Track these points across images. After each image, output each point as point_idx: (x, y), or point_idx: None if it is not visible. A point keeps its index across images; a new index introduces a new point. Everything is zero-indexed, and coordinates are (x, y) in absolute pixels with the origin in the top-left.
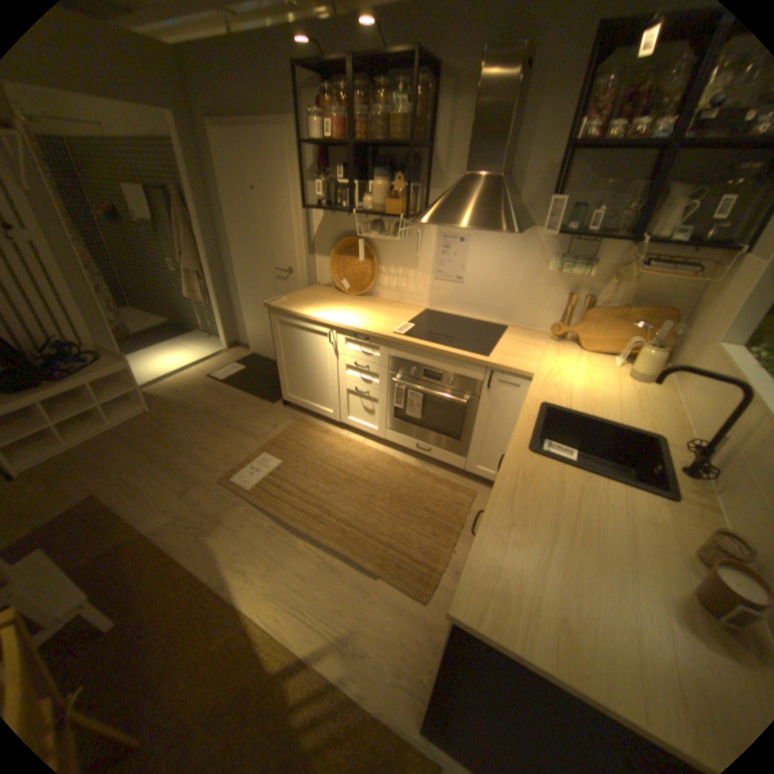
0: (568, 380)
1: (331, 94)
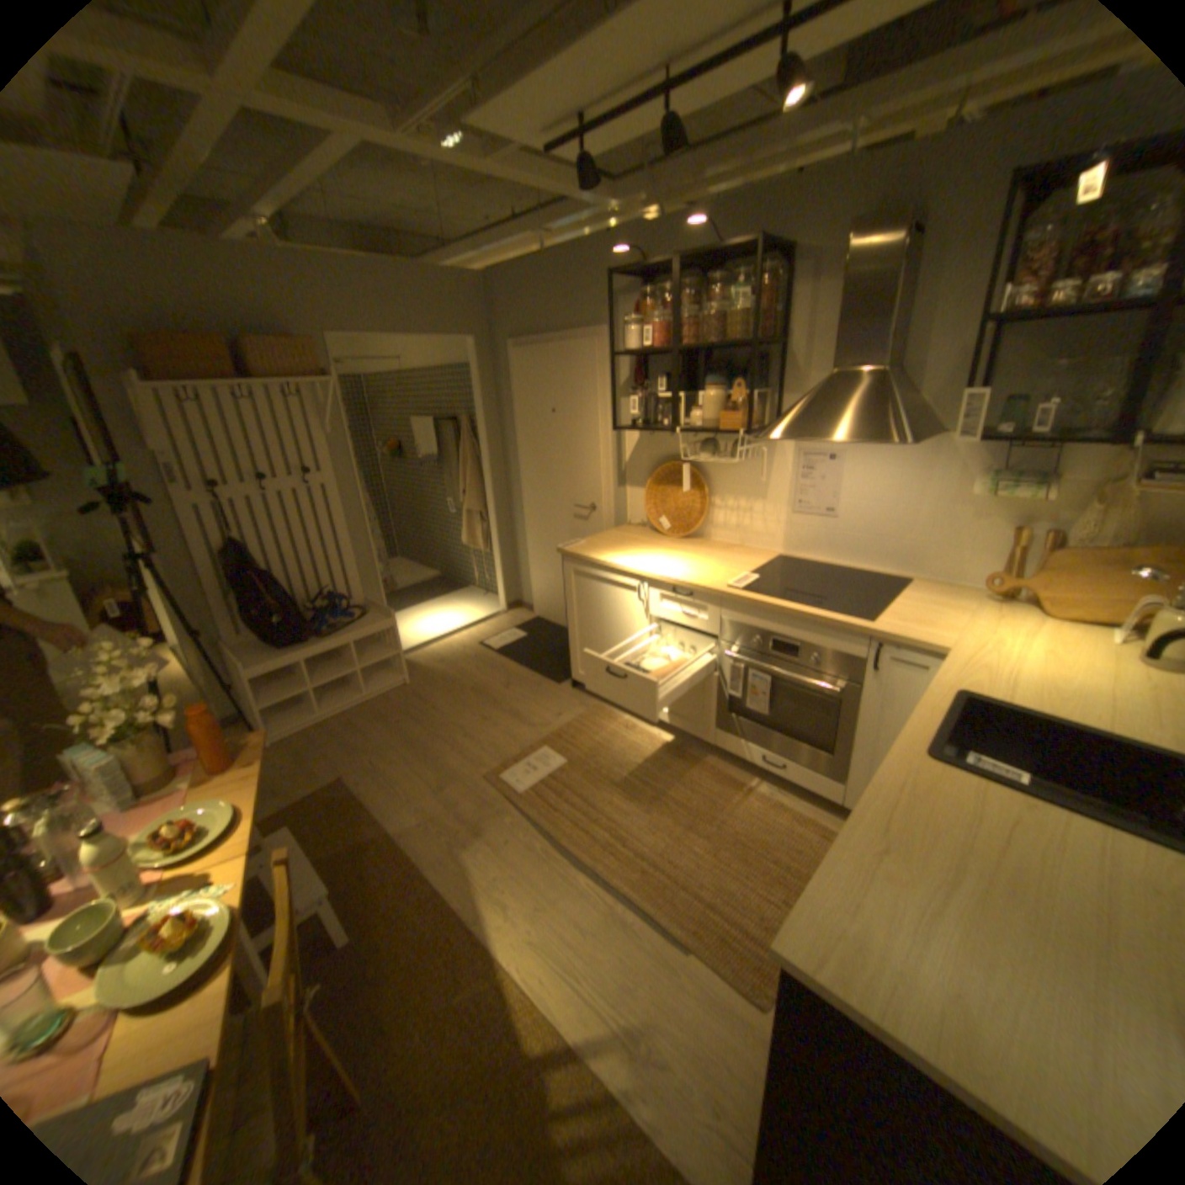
0: (1013, 662)
1: (654, 298)
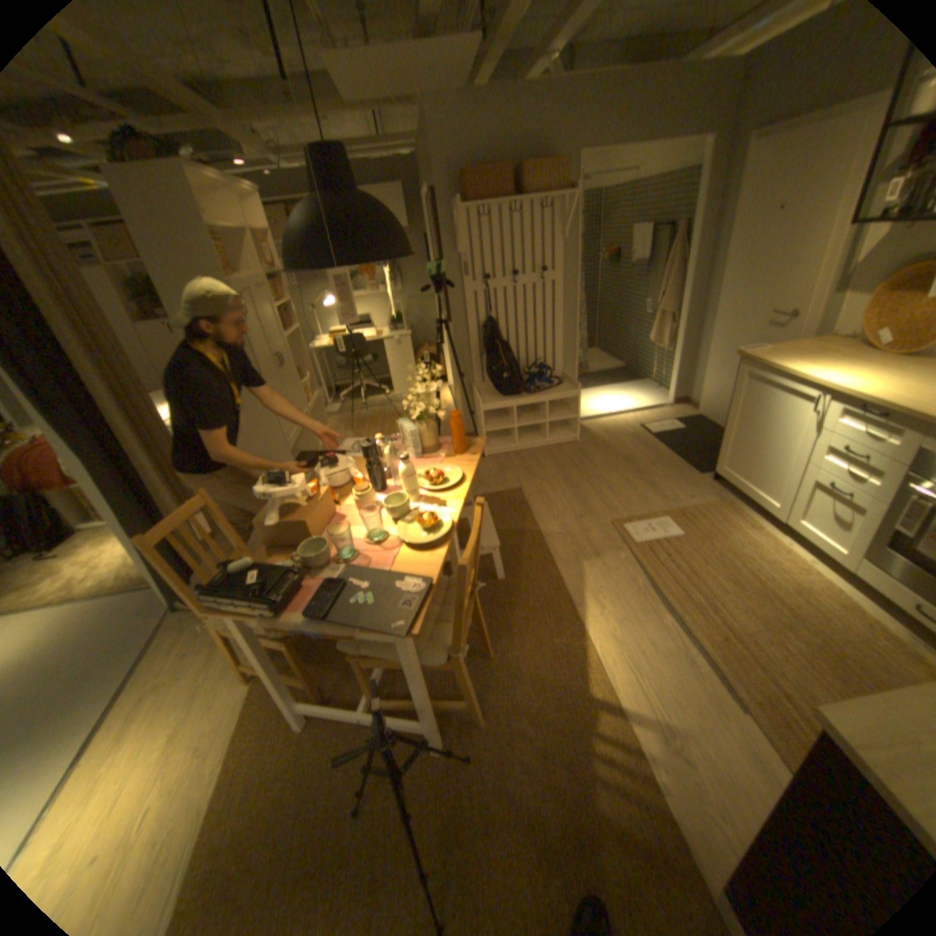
0: None
1: None
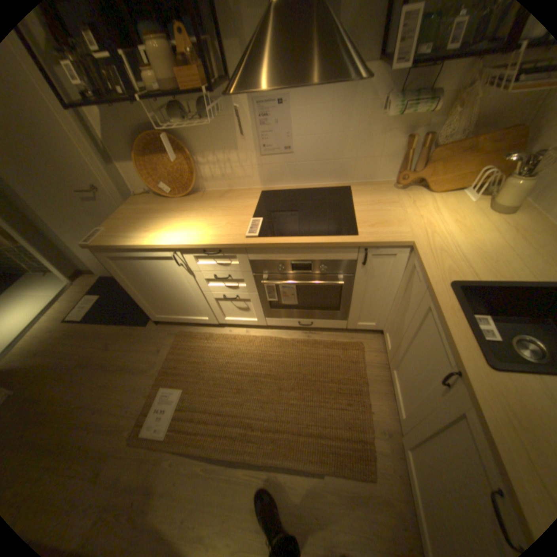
0: (447, 237)
1: None
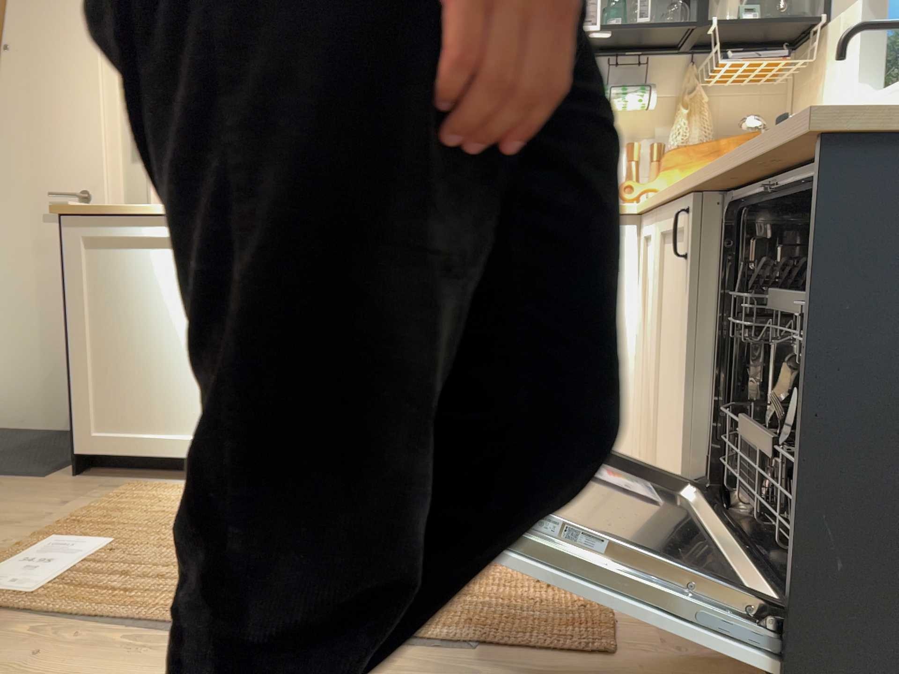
0: None
1: None
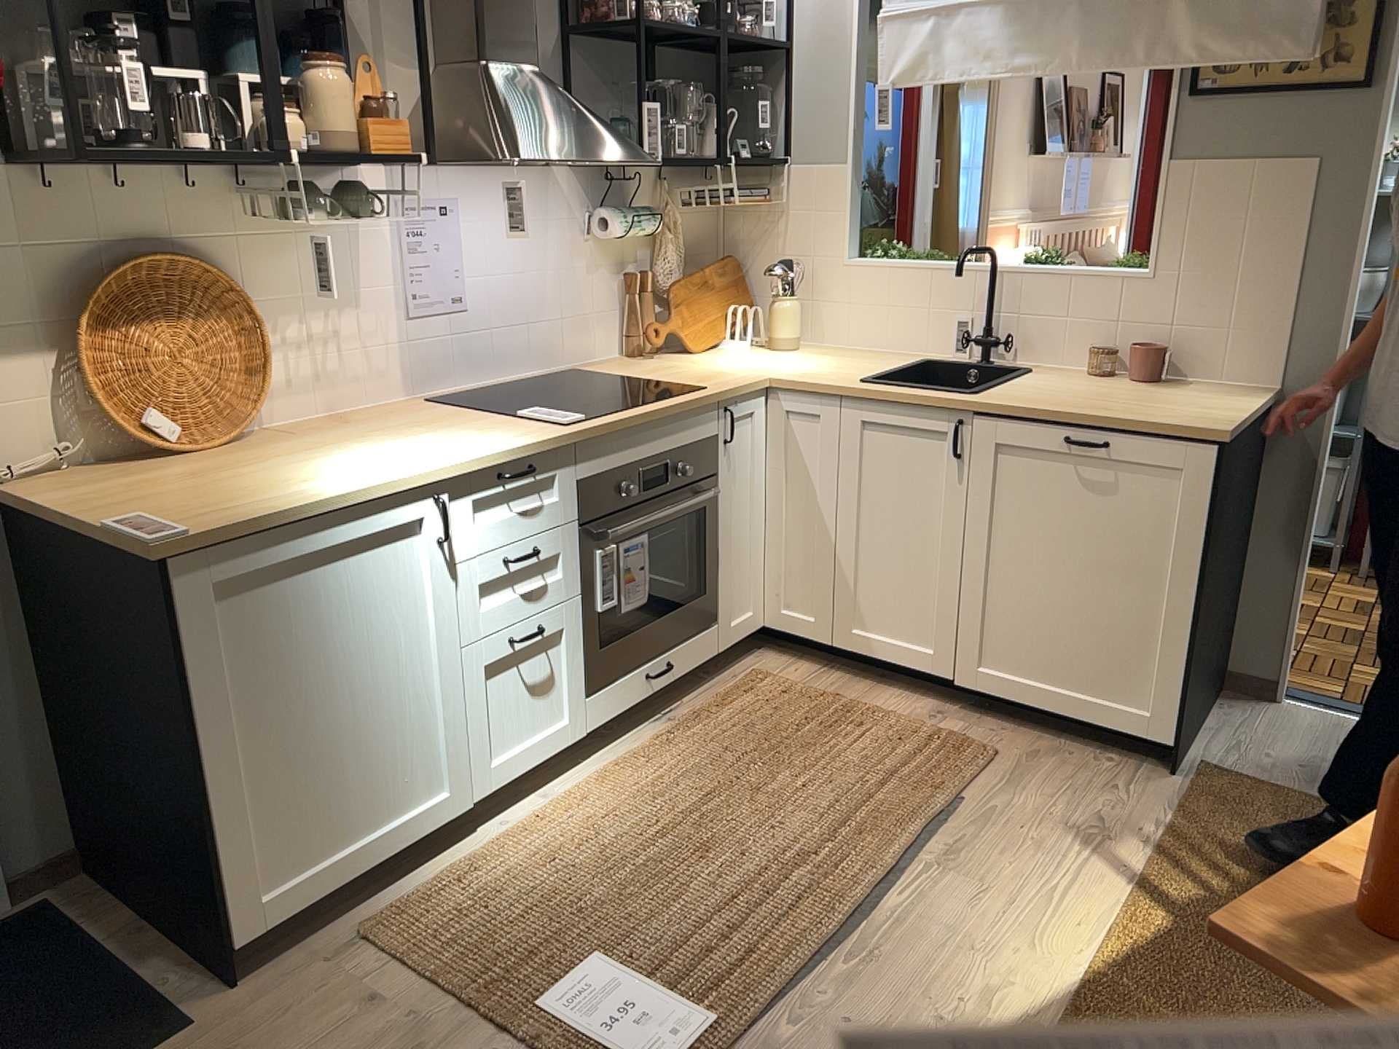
0: (791, 368)
1: None
